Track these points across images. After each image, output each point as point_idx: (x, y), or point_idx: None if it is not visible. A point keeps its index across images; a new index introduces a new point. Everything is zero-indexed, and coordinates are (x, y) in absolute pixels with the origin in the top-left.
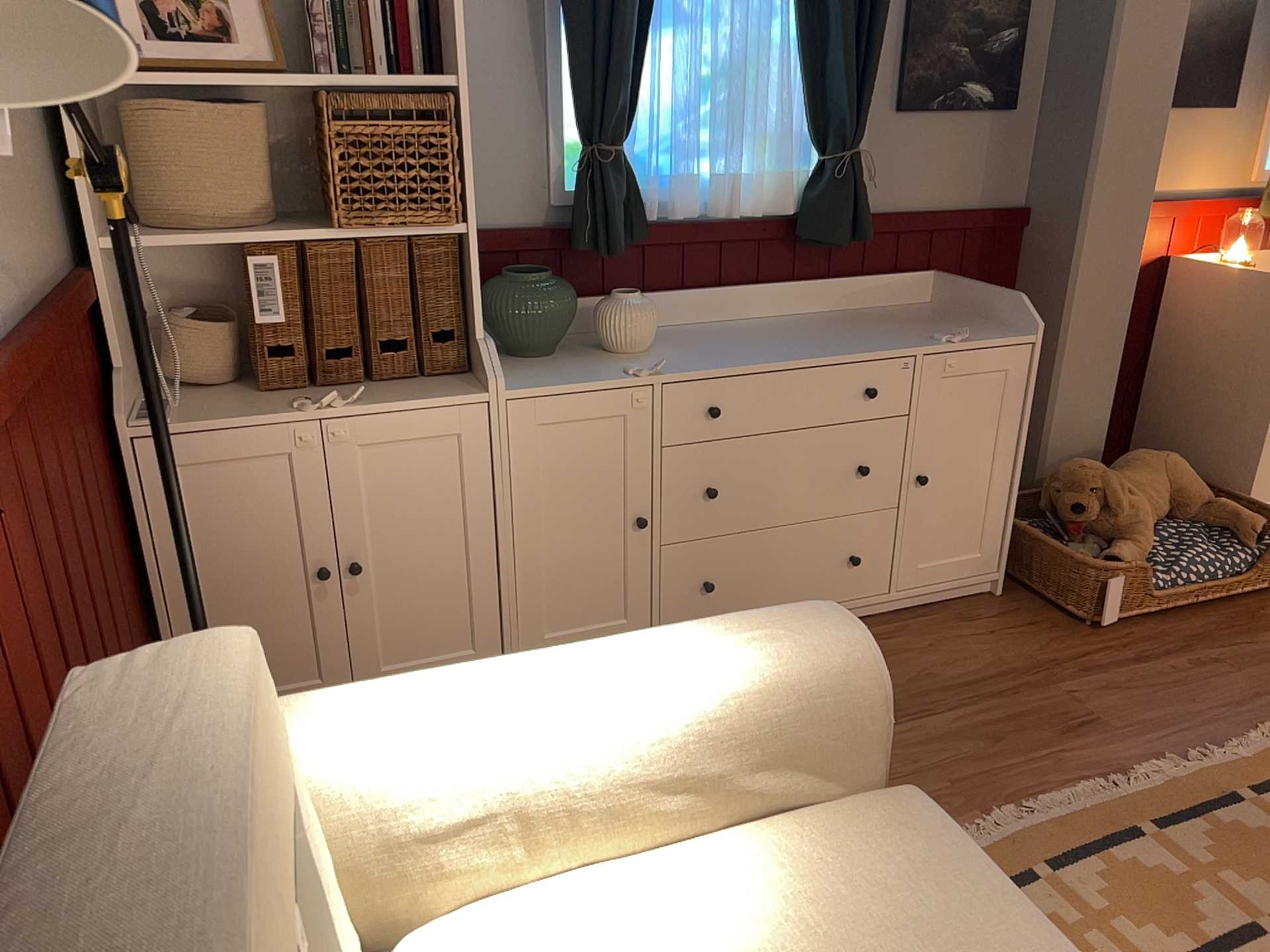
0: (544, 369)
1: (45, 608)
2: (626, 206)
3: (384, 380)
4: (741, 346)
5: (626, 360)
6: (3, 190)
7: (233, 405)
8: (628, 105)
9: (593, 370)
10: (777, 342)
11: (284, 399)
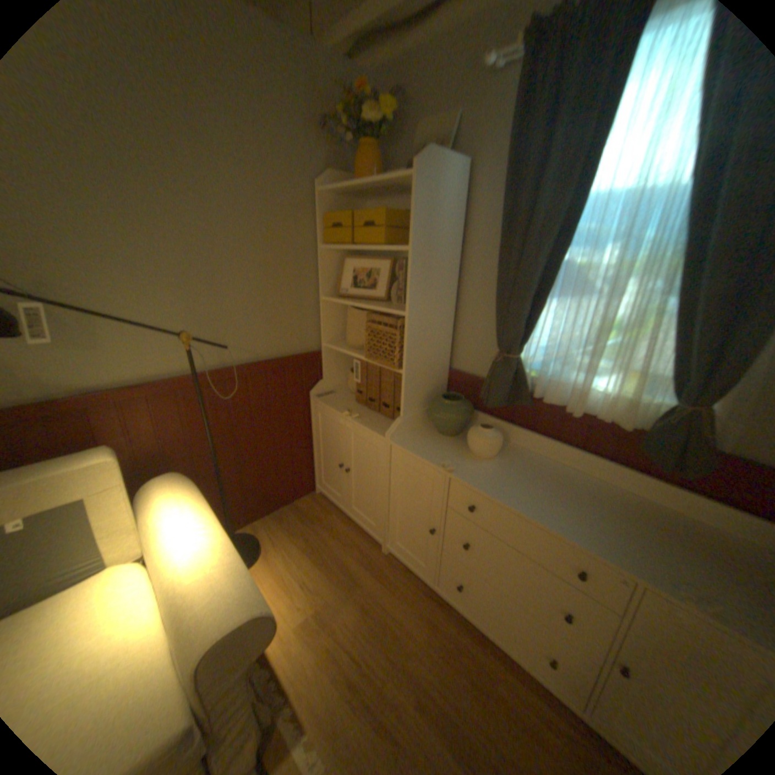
0: (430, 441)
1: (211, 432)
2: (511, 385)
3: (383, 415)
4: (532, 488)
5: (466, 458)
6: (263, 329)
7: (344, 401)
8: (521, 335)
9: (441, 453)
10: (559, 501)
11: (355, 406)
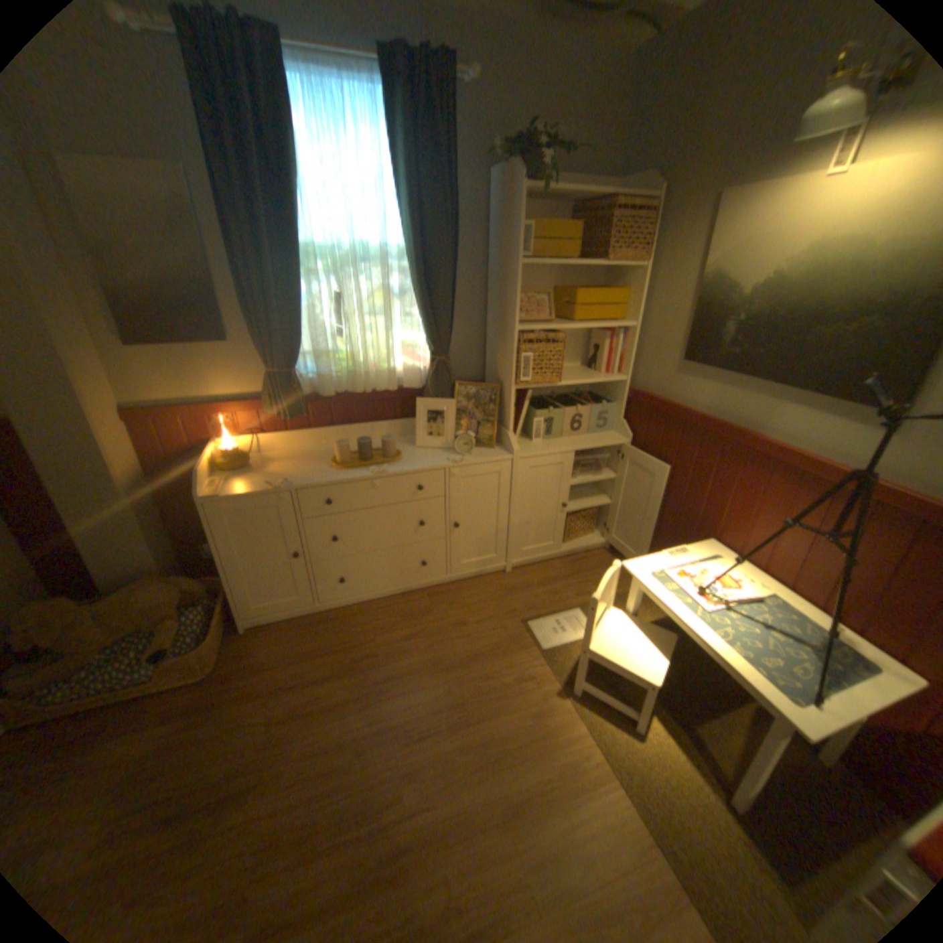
0: None
1: None
2: None
3: None
4: None
5: None
6: None
7: None
8: None
9: None
10: None
11: None
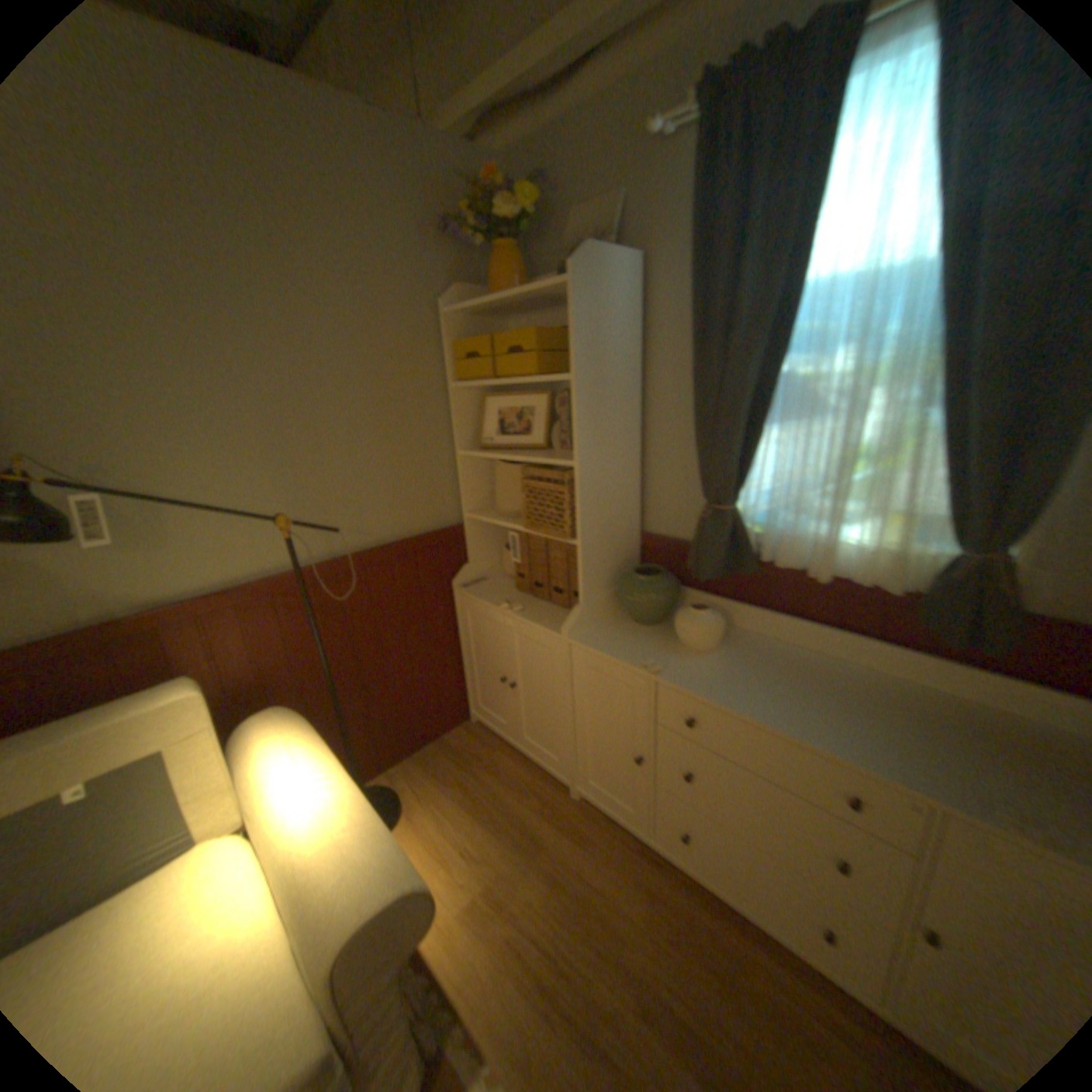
0: (625, 634)
1: (324, 647)
2: (730, 546)
3: (557, 604)
4: (774, 688)
5: (677, 653)
6: (384, 501)
7: (501, 590)
8: (736, 477)
9: (641, 649)
10: (813, 702)
11: (517, 595)
